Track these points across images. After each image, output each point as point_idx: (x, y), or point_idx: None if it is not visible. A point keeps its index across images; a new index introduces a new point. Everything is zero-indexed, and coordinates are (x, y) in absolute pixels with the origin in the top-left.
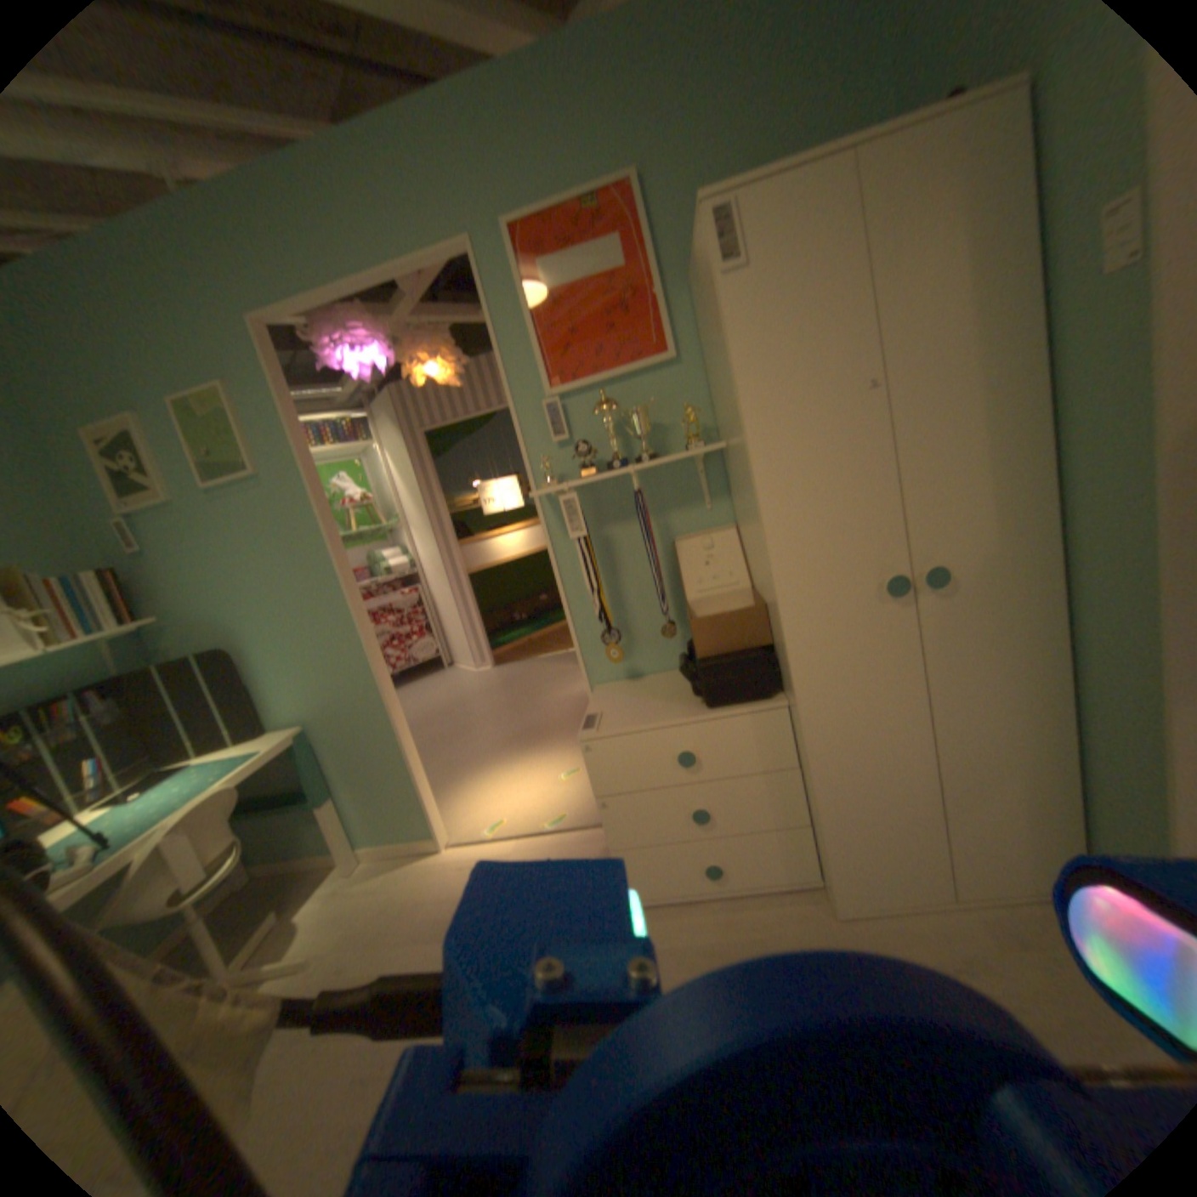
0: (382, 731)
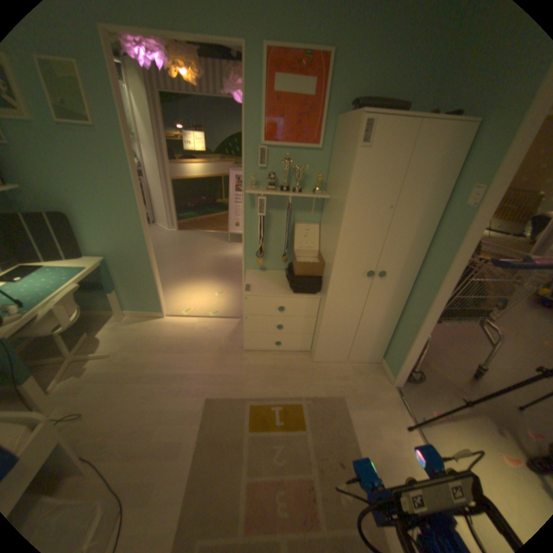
0: (145, 268)
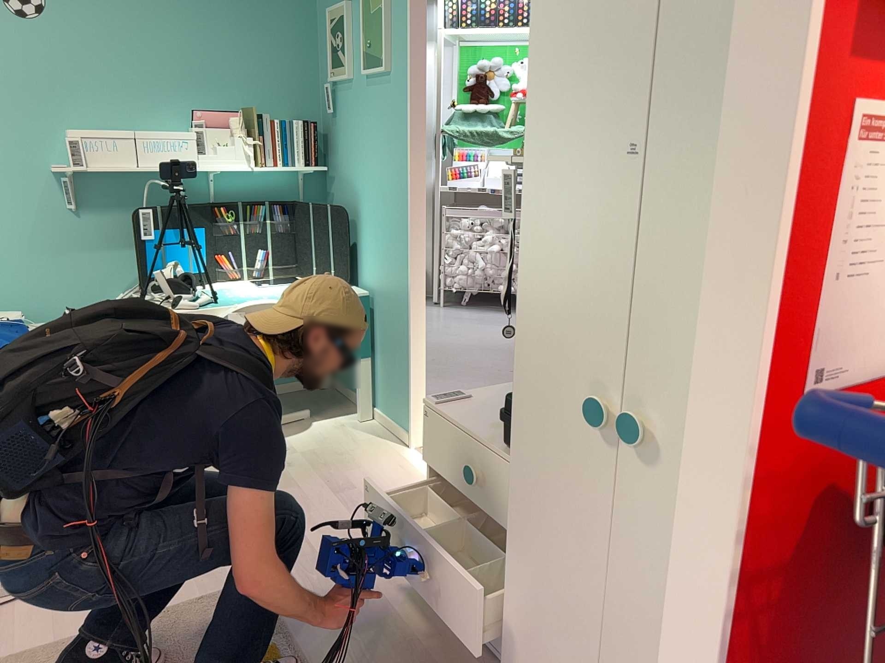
0: (404, 326)
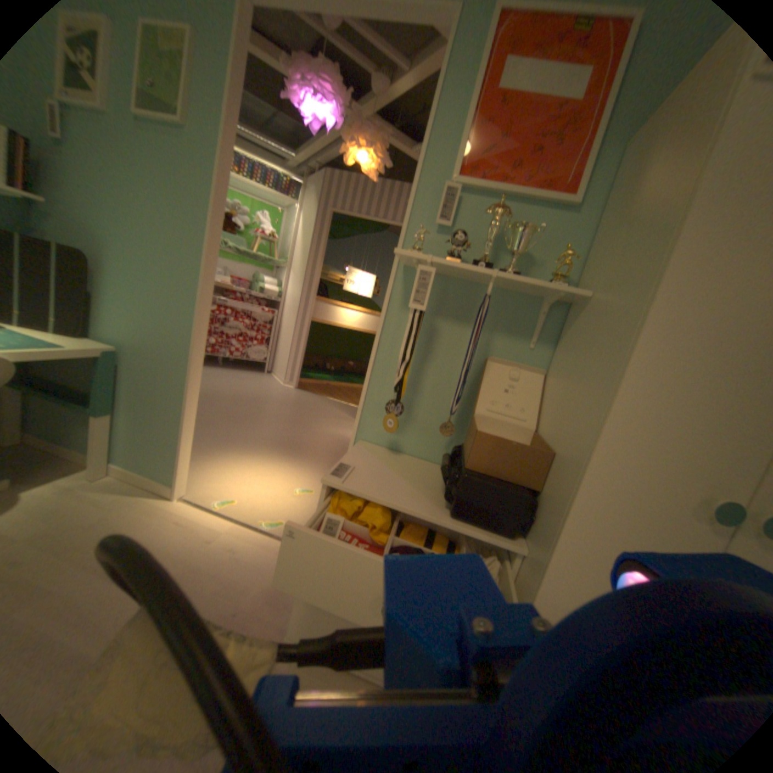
0: (175, 388)
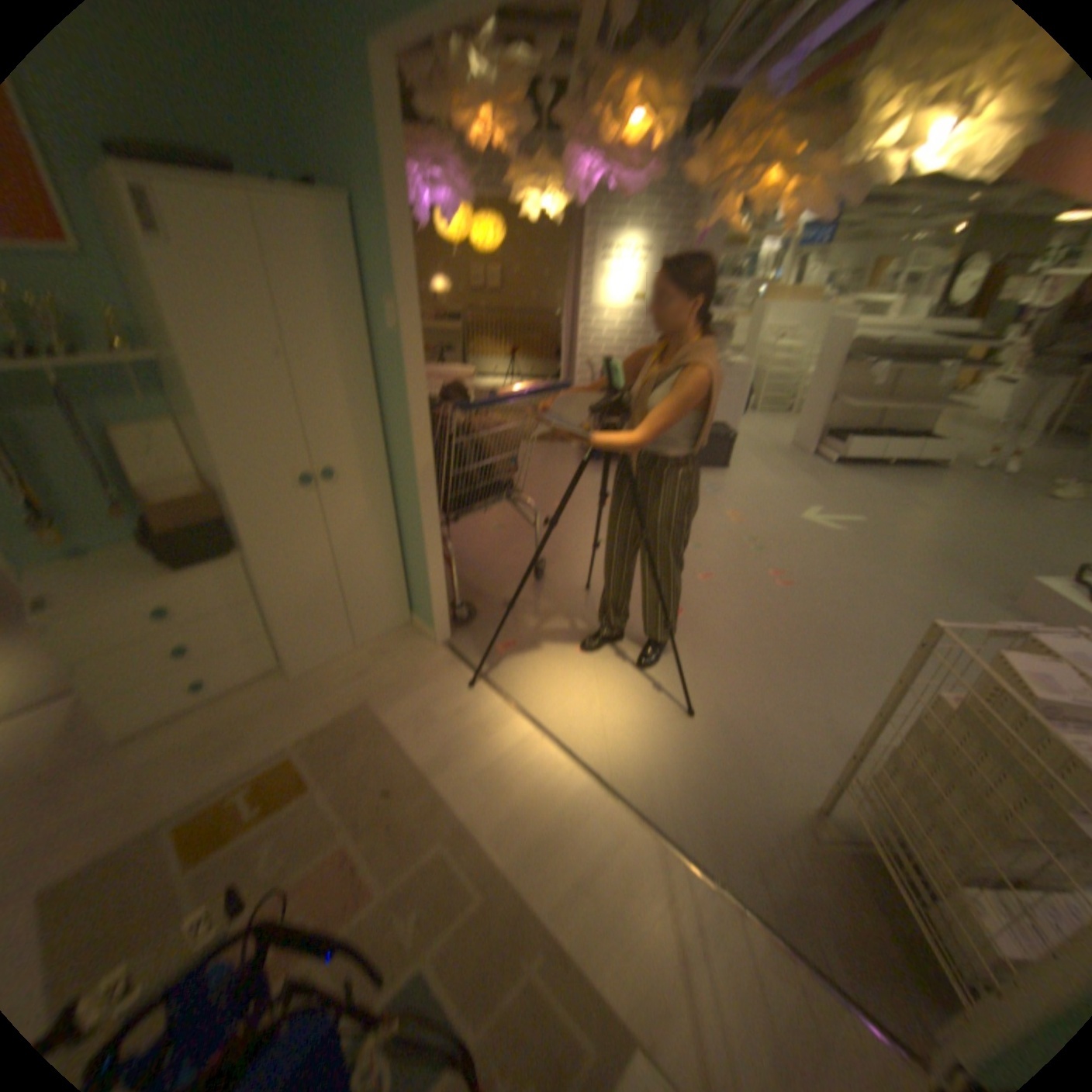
0: None
